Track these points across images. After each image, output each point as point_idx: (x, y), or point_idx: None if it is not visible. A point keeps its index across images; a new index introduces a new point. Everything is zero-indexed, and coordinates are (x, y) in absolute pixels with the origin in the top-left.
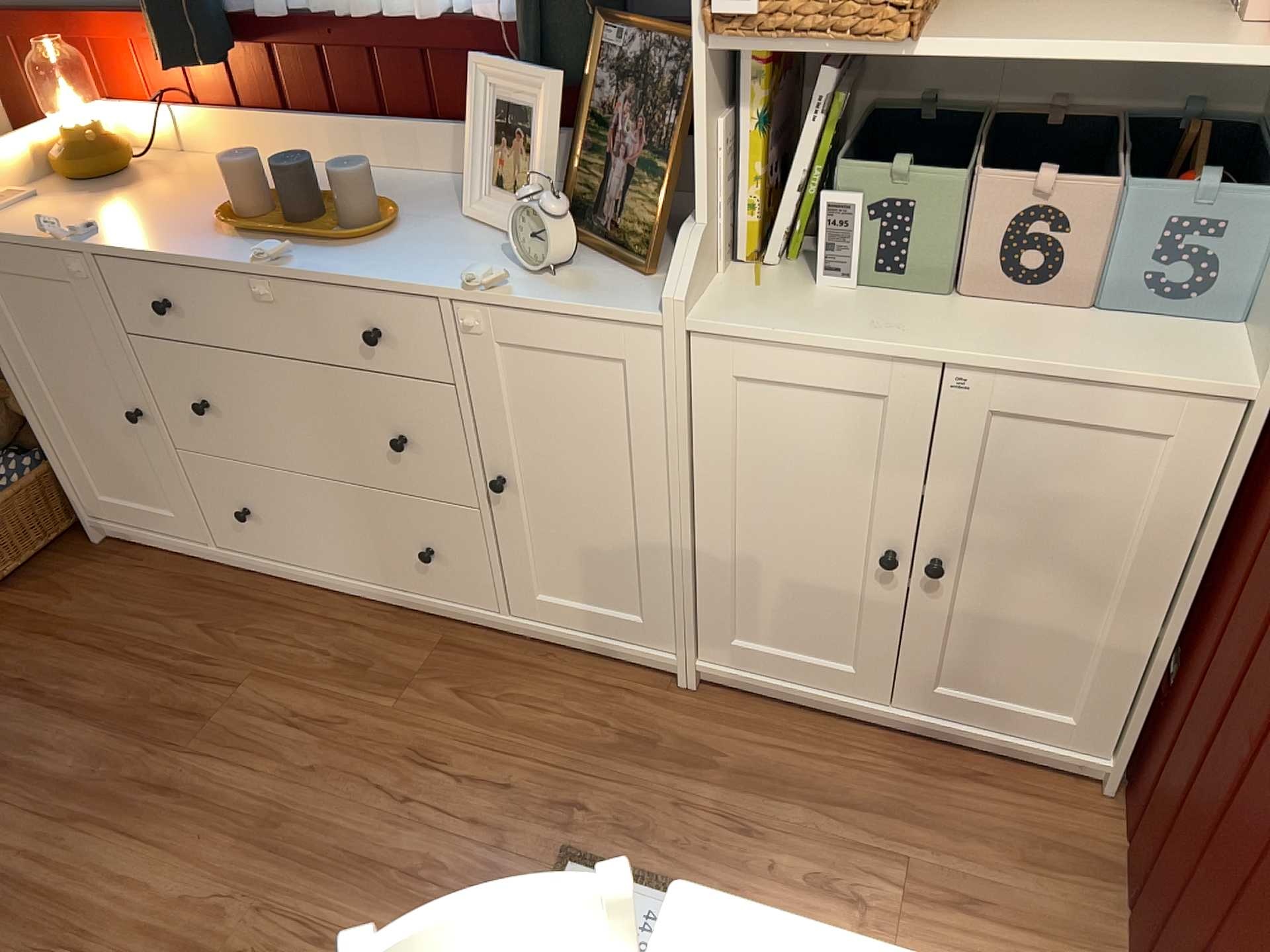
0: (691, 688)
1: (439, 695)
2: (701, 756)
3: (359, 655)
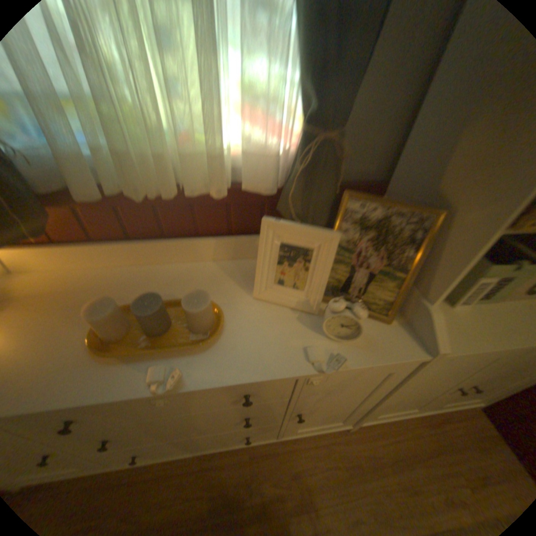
0: (354, 431)
1: (268, 497)
2: (380, 466)
3: (216, 493)
